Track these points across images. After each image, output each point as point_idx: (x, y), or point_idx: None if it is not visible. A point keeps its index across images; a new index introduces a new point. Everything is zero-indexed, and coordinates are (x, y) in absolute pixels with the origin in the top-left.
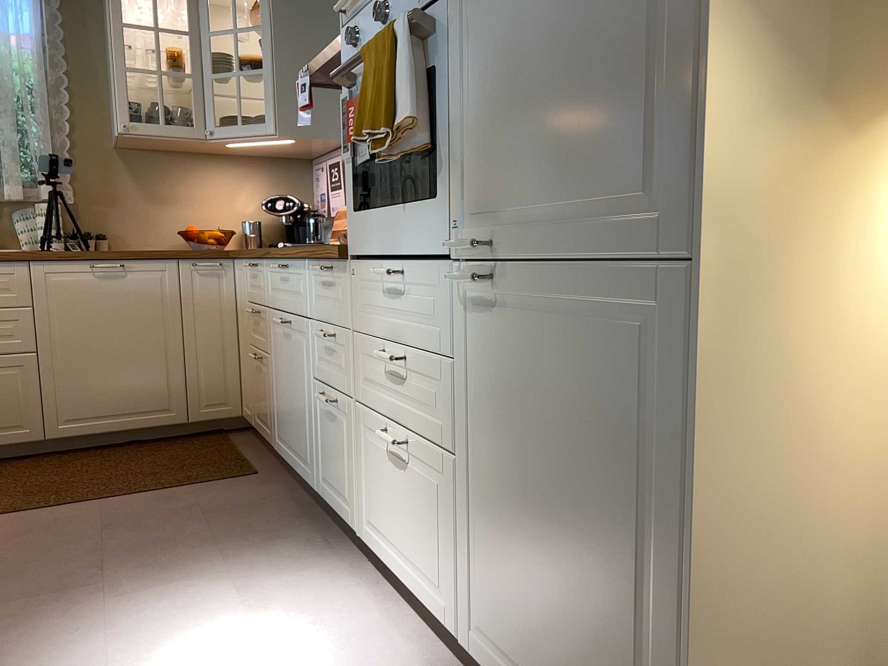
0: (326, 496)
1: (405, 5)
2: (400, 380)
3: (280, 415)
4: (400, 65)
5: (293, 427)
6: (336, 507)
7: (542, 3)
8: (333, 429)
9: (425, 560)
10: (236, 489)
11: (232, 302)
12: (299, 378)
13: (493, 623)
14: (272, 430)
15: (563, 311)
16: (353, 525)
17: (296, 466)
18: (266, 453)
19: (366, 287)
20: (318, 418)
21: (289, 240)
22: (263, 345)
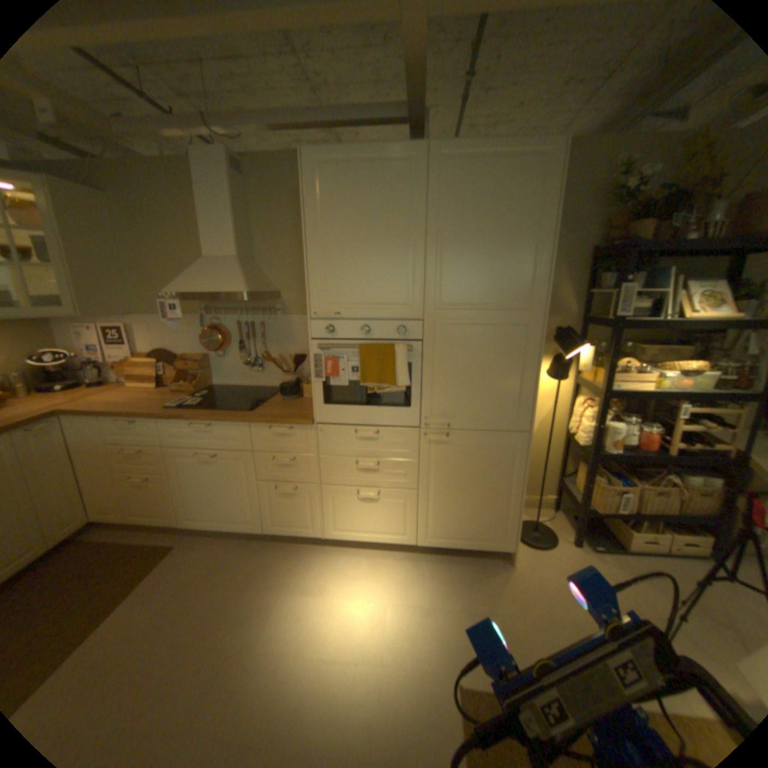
0: (276, 532)
1: (381, 333)
2: (368, 470)
3: (192, 508)
4: (397, 363)
5: (219, 509)
6: (292, 533)
7: (473, 363)
8: (288, 500)
9: (388, 527)
10: (178, 563)
11: (63, 448)
12: (232, 483)
13: (436, 530)
14: (172, 519)
15: (477, 442)
16: (314, 534)
17: (226, 529)
18: (145, 535)
19: (333, 436)
20: (265, 498)
21: (53, 383)
22: (152, 471)
